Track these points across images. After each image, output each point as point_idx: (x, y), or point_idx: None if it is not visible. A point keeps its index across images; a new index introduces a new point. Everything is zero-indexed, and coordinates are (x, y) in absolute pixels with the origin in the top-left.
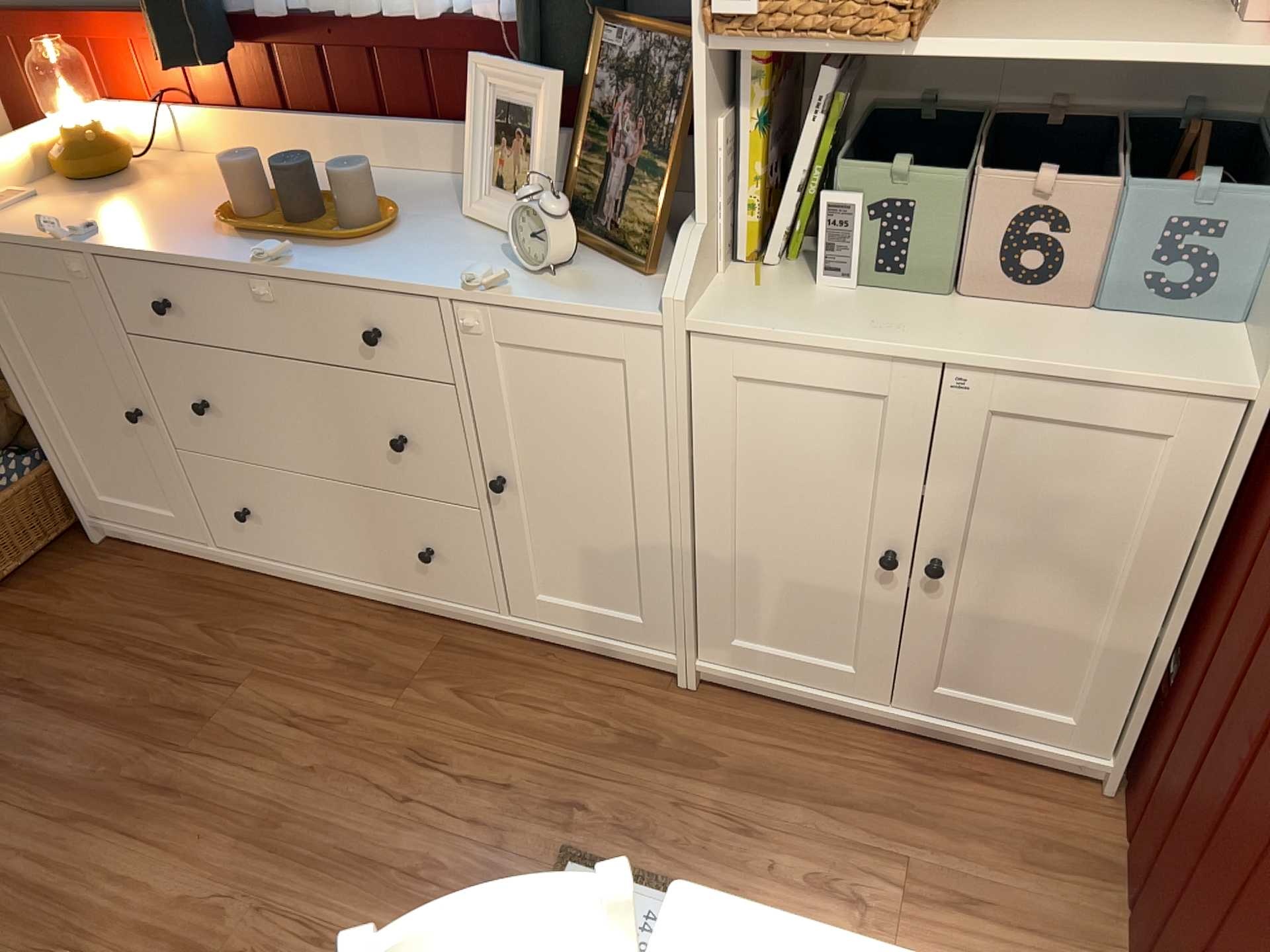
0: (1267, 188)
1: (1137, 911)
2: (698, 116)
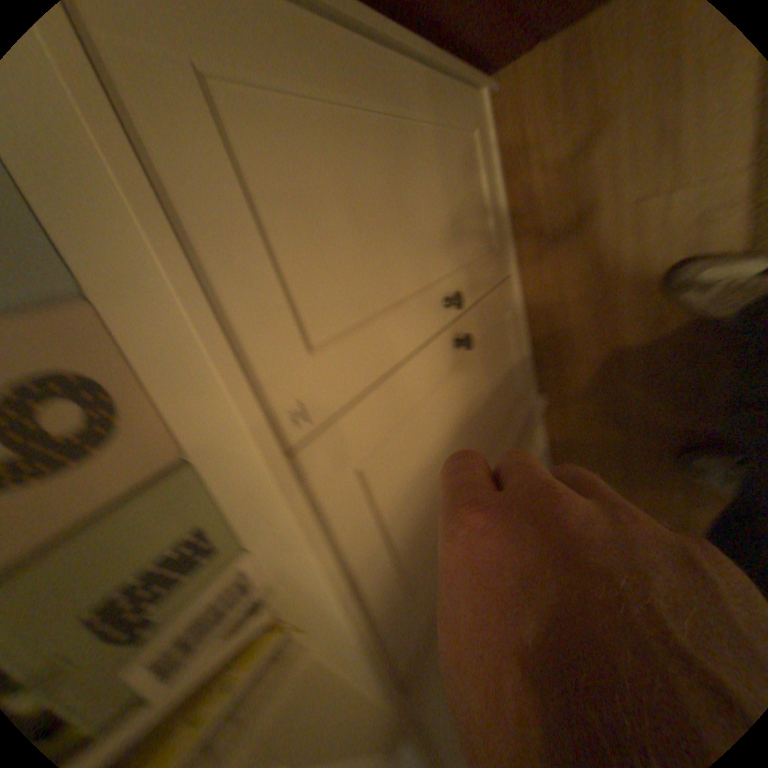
0: None
1: None
2: None
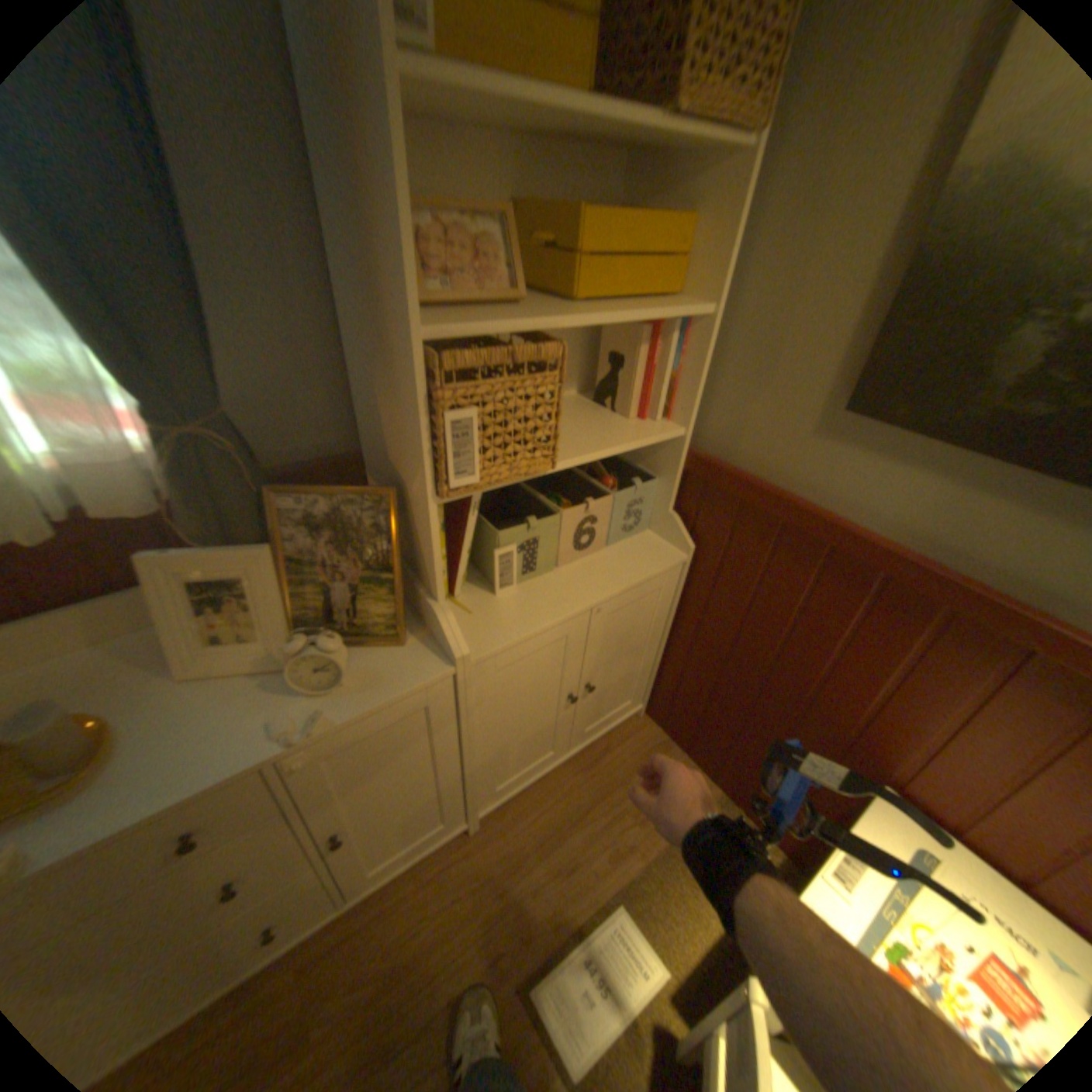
0: (648, 473)
1: (708, 755)
2: (432, 538)
